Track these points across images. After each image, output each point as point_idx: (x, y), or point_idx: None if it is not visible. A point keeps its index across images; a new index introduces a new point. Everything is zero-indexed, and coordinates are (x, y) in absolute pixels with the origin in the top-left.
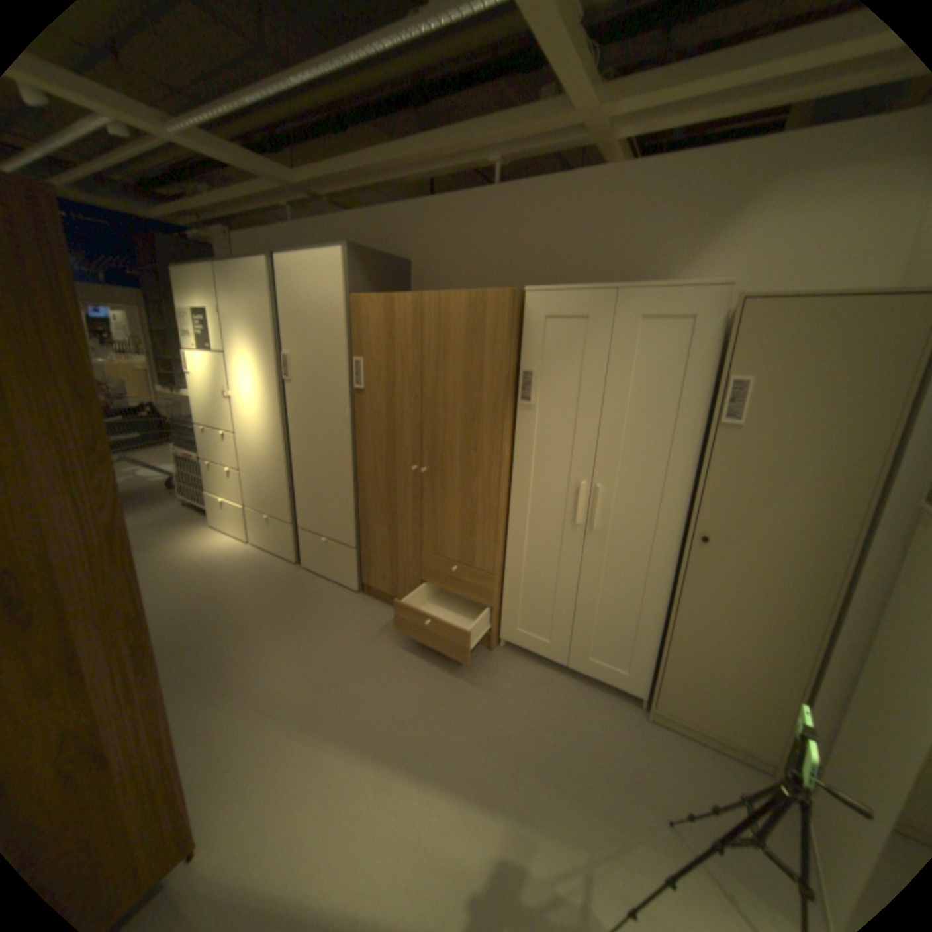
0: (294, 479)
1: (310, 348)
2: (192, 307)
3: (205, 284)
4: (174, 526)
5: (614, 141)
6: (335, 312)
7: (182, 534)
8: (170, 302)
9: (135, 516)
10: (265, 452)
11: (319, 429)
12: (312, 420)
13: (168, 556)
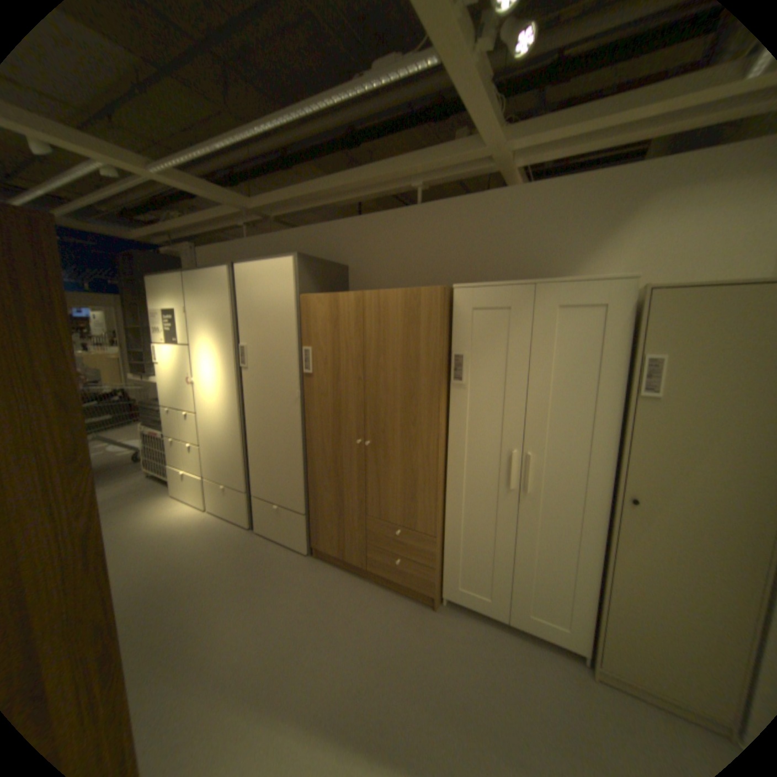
0: (249, 453)
1: (264, 339)
2: (163, 309)
3: (175, 290)
4: (139, 498)
5: (515, 169)
6: (287, 310)
7: (145, 505)
8: (143, 305)
9: (103, 489)
10: (223, 430)
11: (272, 409)
12: (266, 401)
13: (132, 527)
